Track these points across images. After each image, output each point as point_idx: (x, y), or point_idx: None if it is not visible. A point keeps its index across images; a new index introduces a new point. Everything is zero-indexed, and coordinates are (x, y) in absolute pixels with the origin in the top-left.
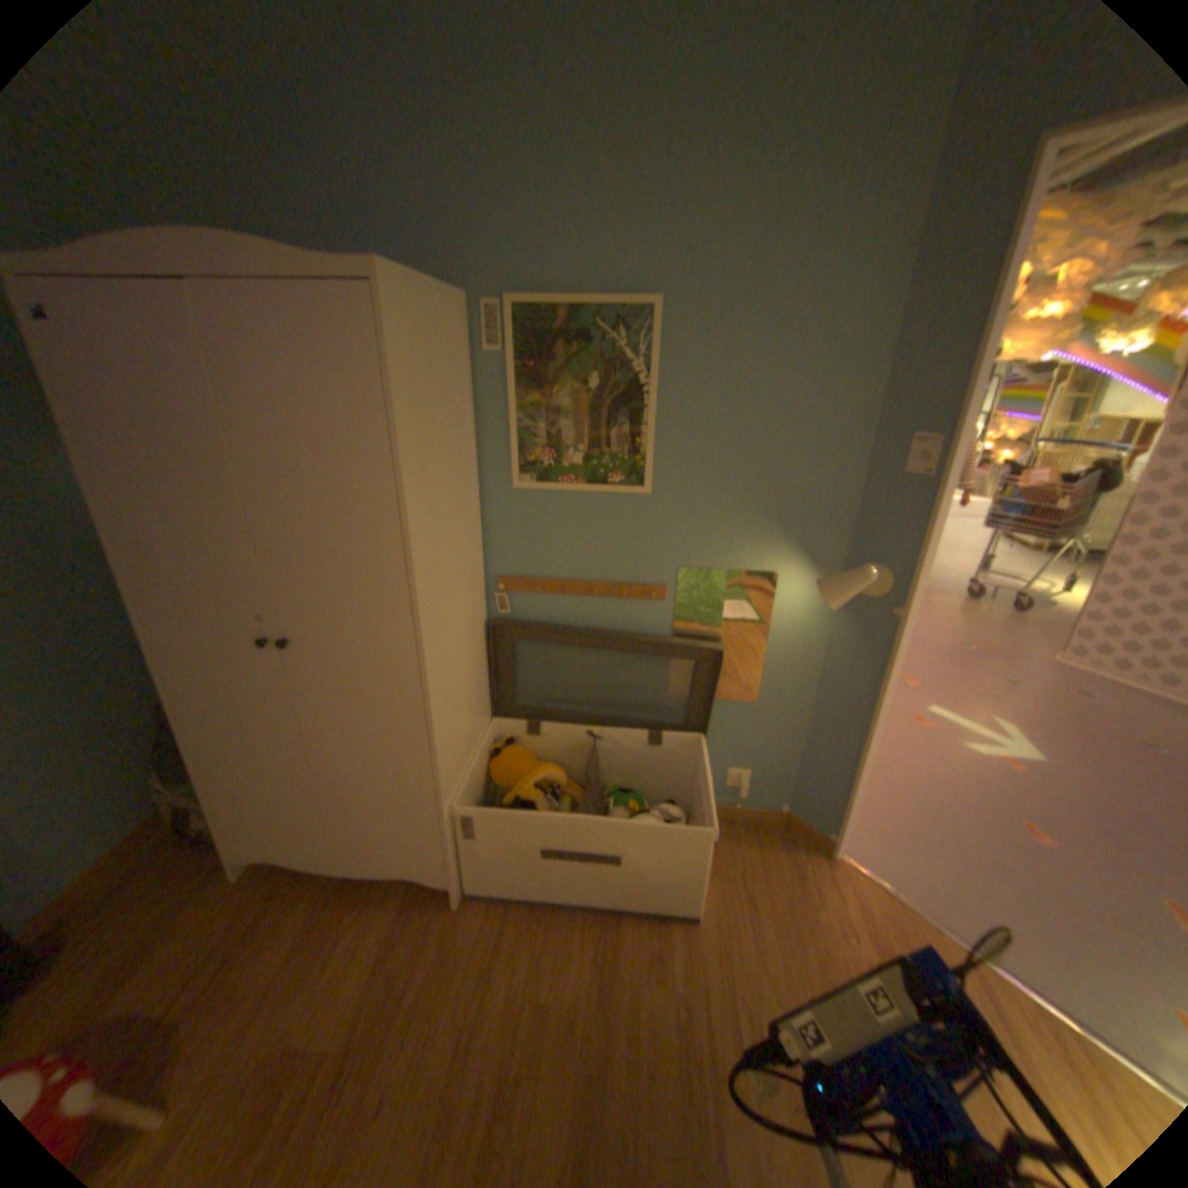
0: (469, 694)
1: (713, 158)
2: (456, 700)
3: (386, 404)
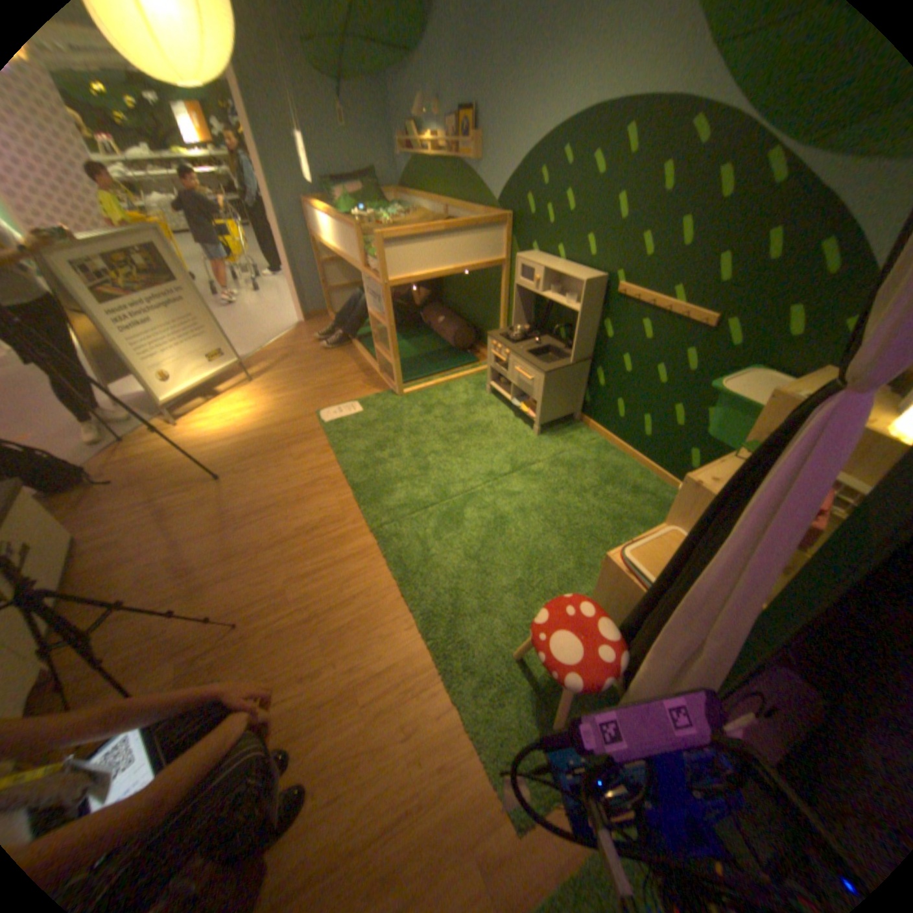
0: None
1: None
2: None
3: None
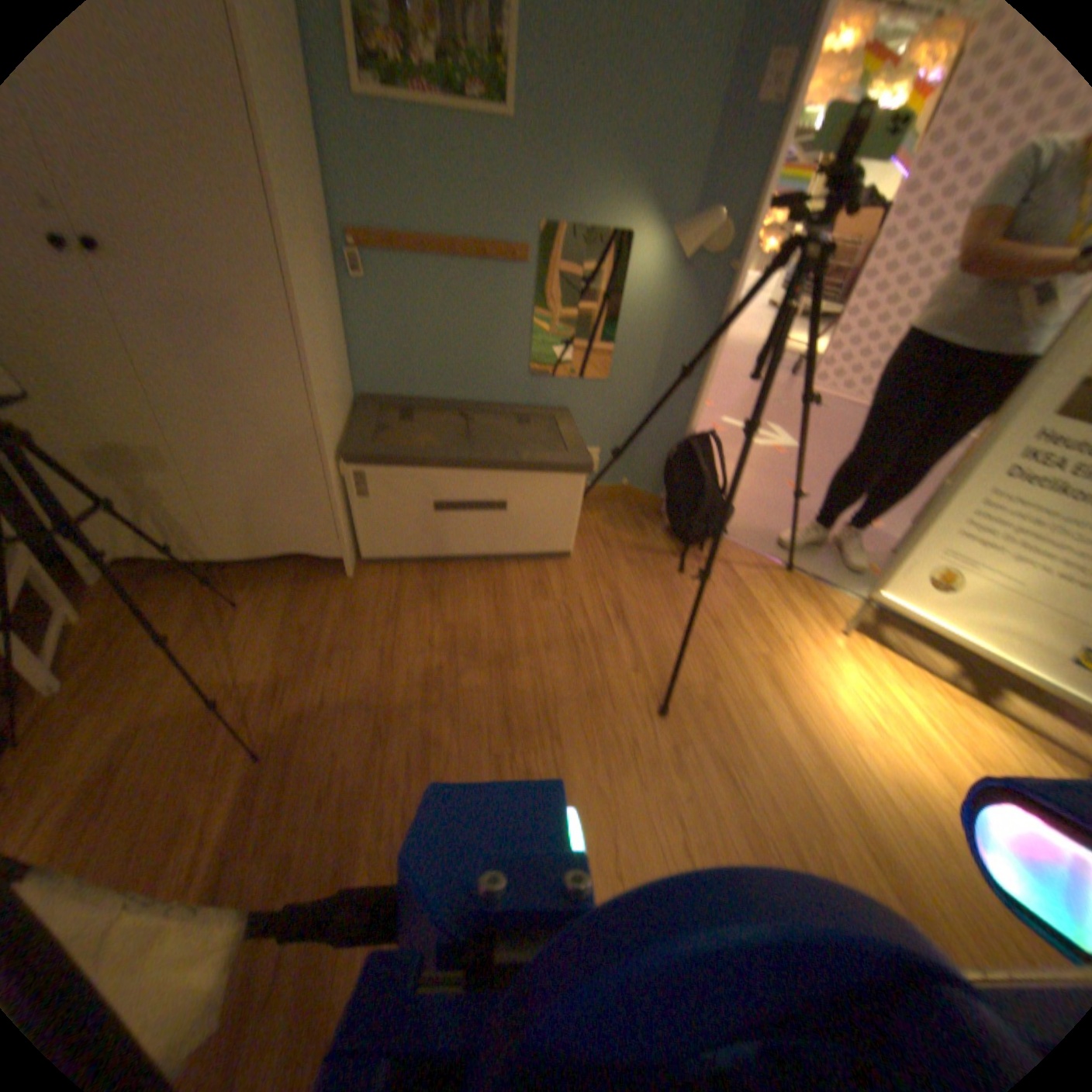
0: (331, 363)
1: None
2: (321, 358)
3: None
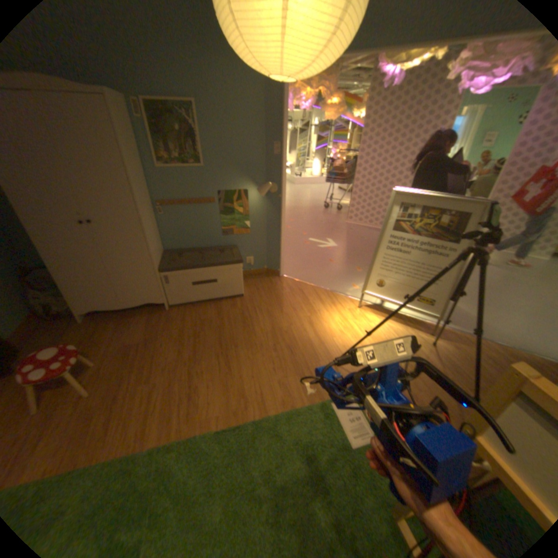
0: (156, 240)
1: (201, 55)
2: (153, 240)
3: (115, 135)
